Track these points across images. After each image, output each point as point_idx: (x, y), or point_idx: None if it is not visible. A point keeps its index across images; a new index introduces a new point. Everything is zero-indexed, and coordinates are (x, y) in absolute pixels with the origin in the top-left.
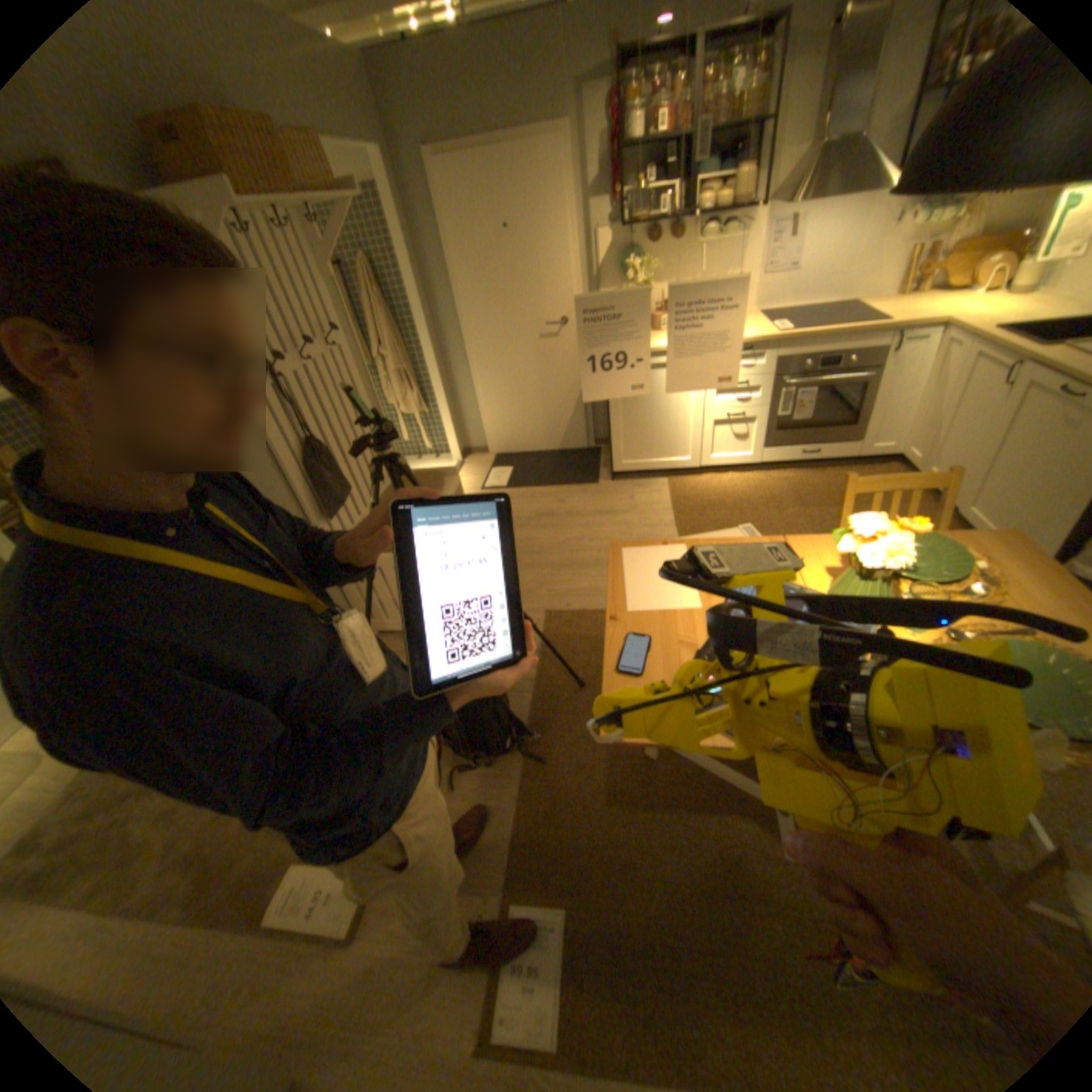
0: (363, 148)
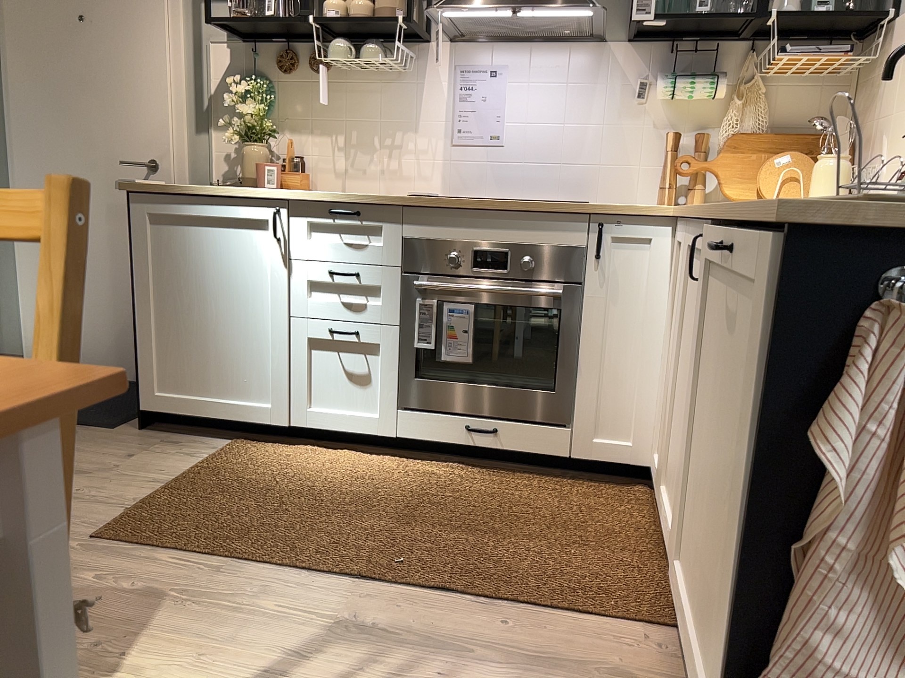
0: None
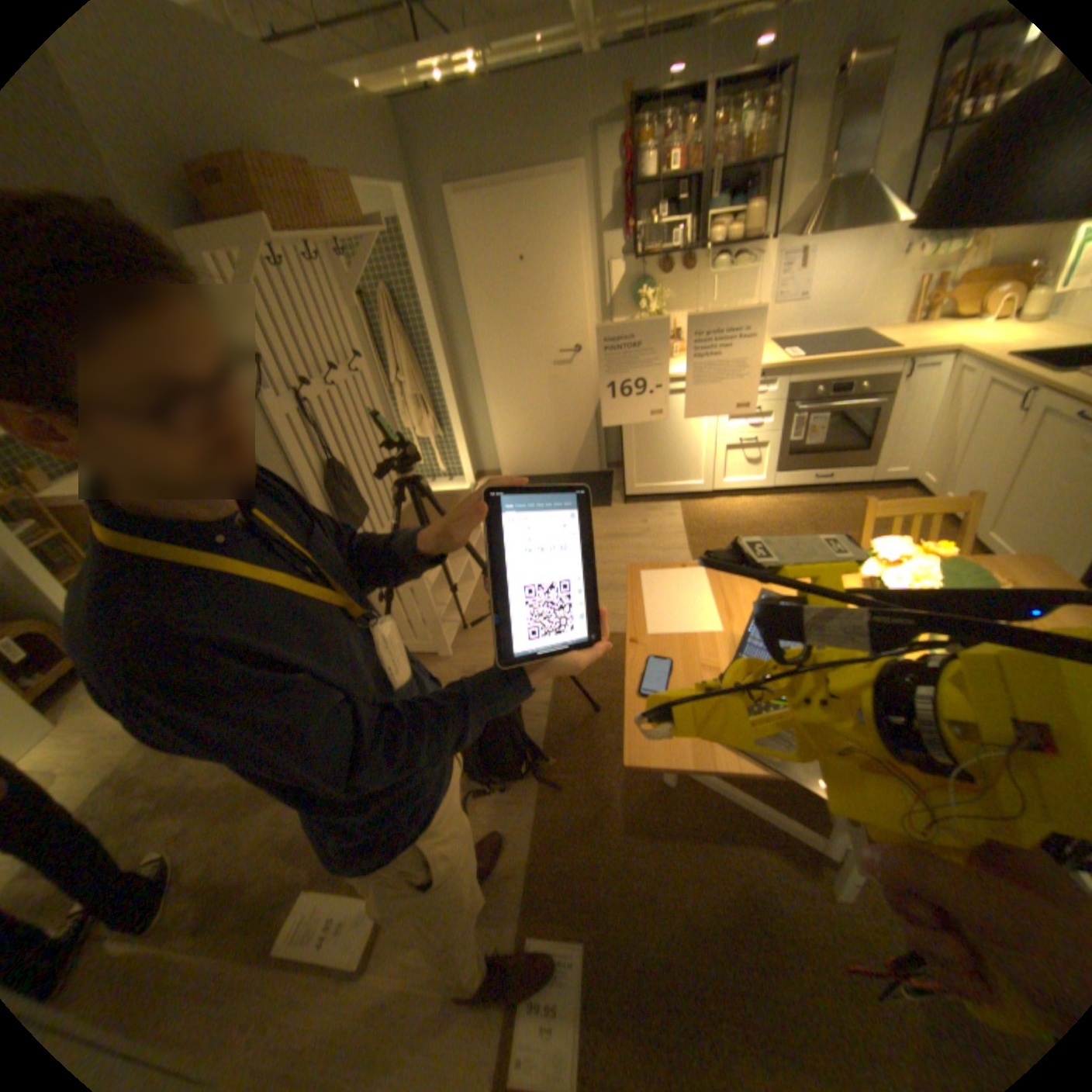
0: (388, 187)
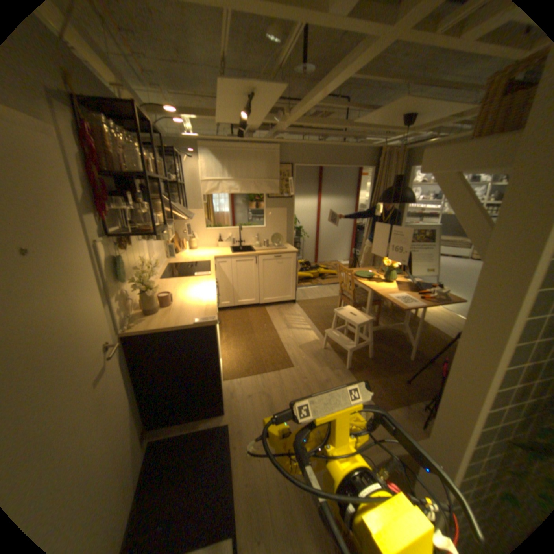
0: None
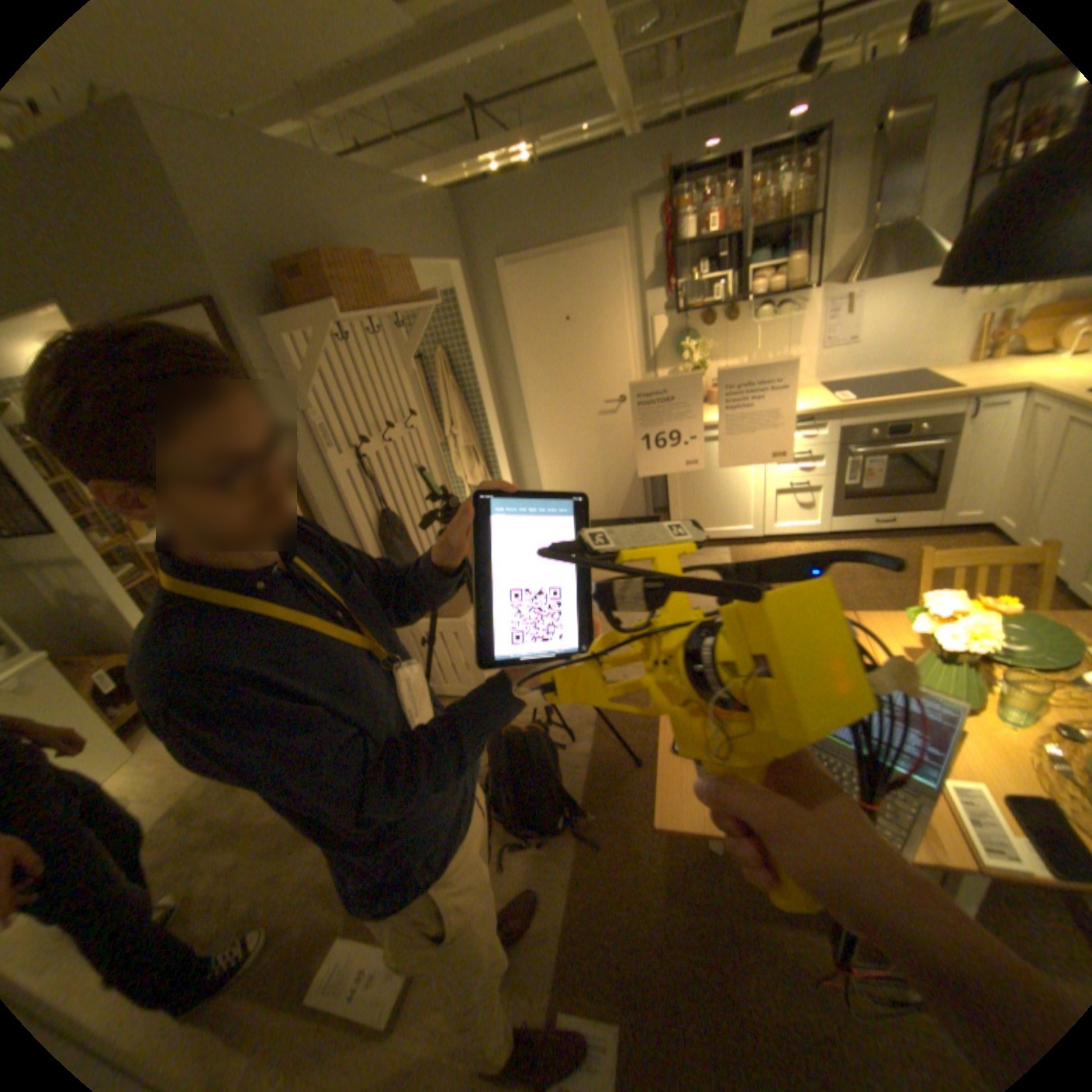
0: (447, 264)
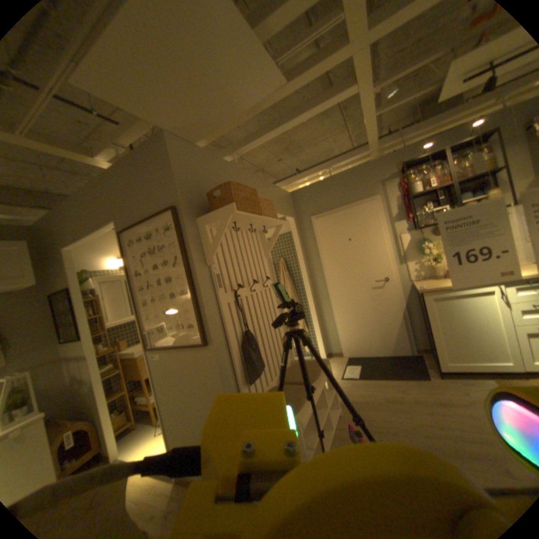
0: (287, 217)
